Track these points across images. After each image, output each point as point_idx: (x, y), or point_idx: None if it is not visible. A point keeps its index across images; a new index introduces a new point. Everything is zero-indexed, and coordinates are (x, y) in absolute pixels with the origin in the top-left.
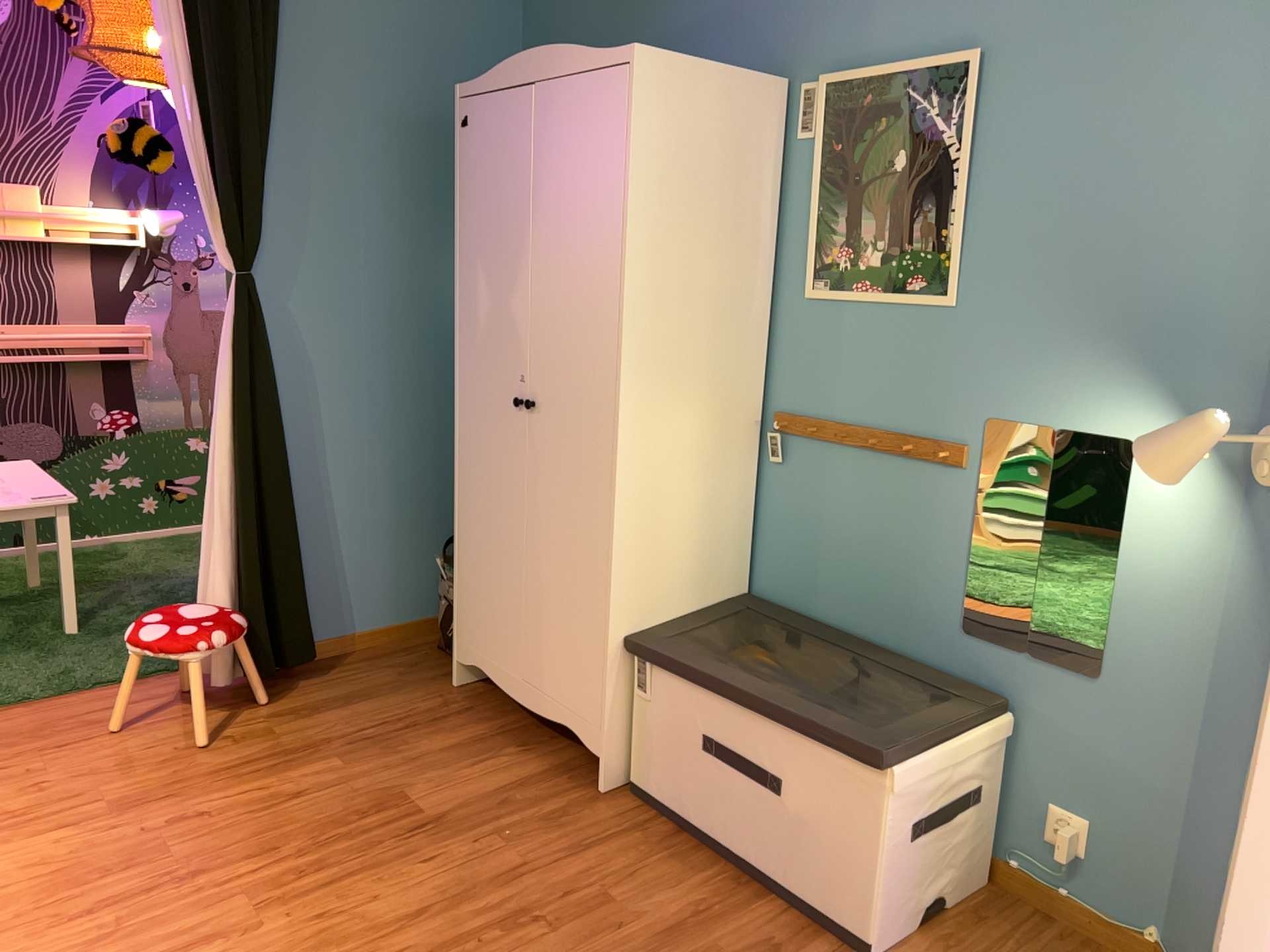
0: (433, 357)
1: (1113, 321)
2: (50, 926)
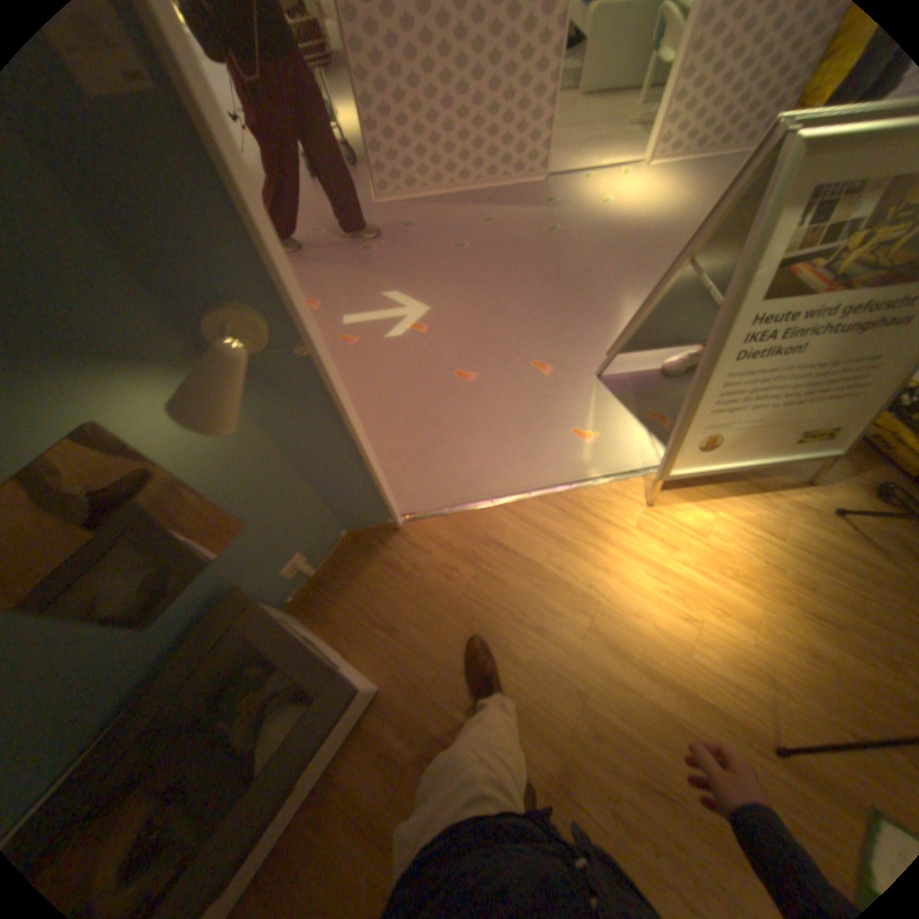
0: None
1: None
2: None
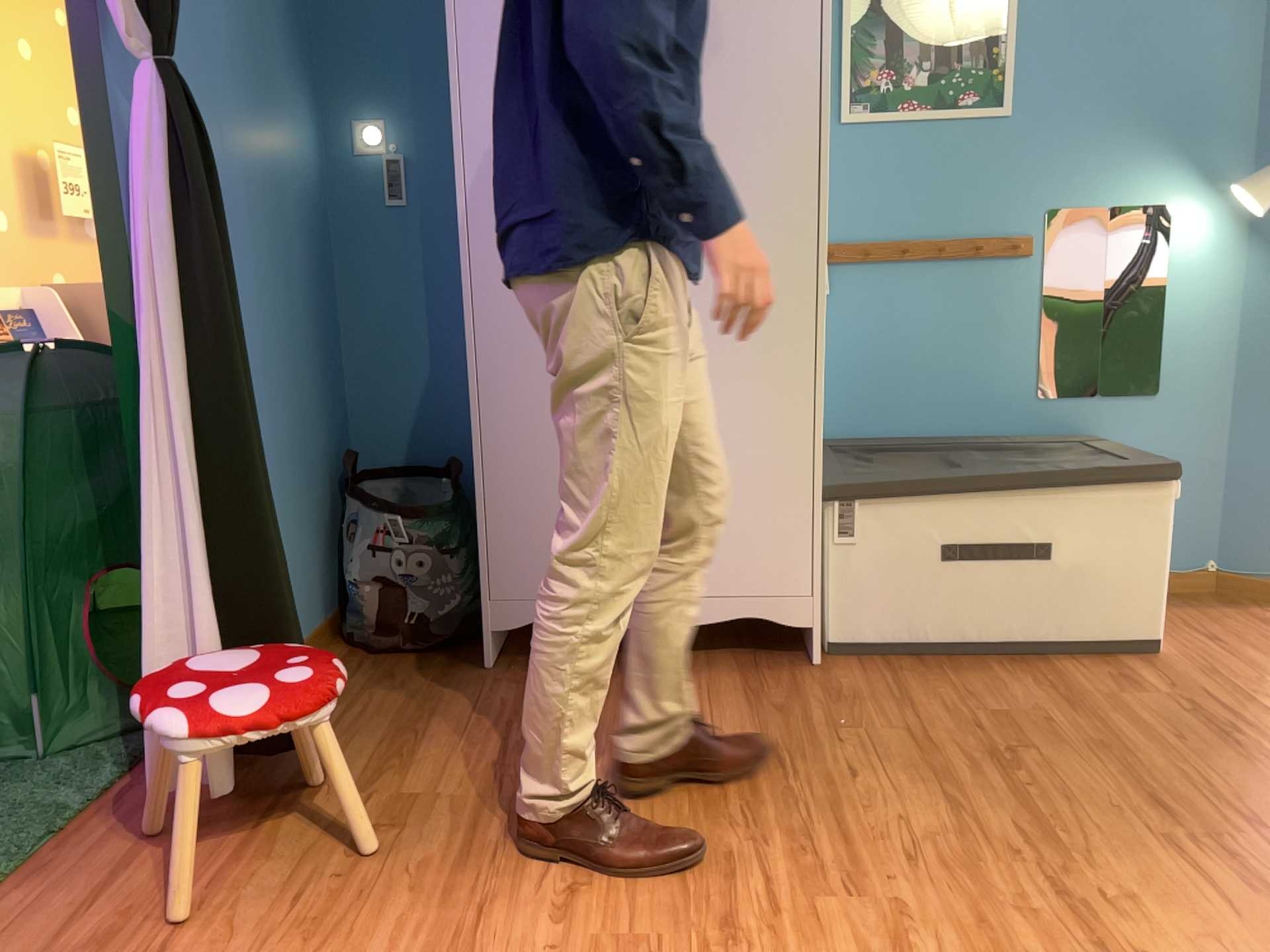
0: (286, 244)
1: (1148, 114)
2: None
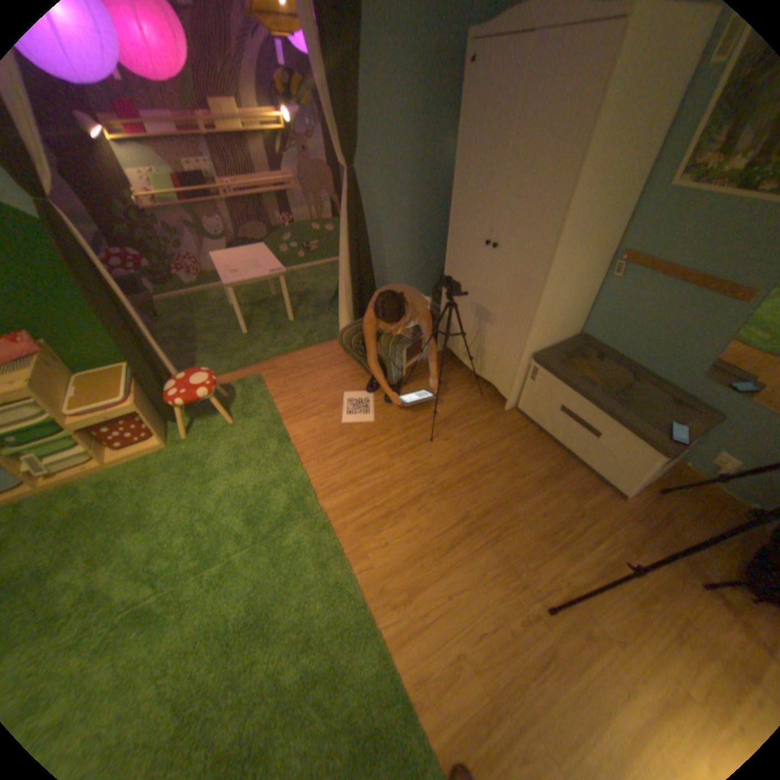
0: (429, 201)
1: None
2: (322, 459)
